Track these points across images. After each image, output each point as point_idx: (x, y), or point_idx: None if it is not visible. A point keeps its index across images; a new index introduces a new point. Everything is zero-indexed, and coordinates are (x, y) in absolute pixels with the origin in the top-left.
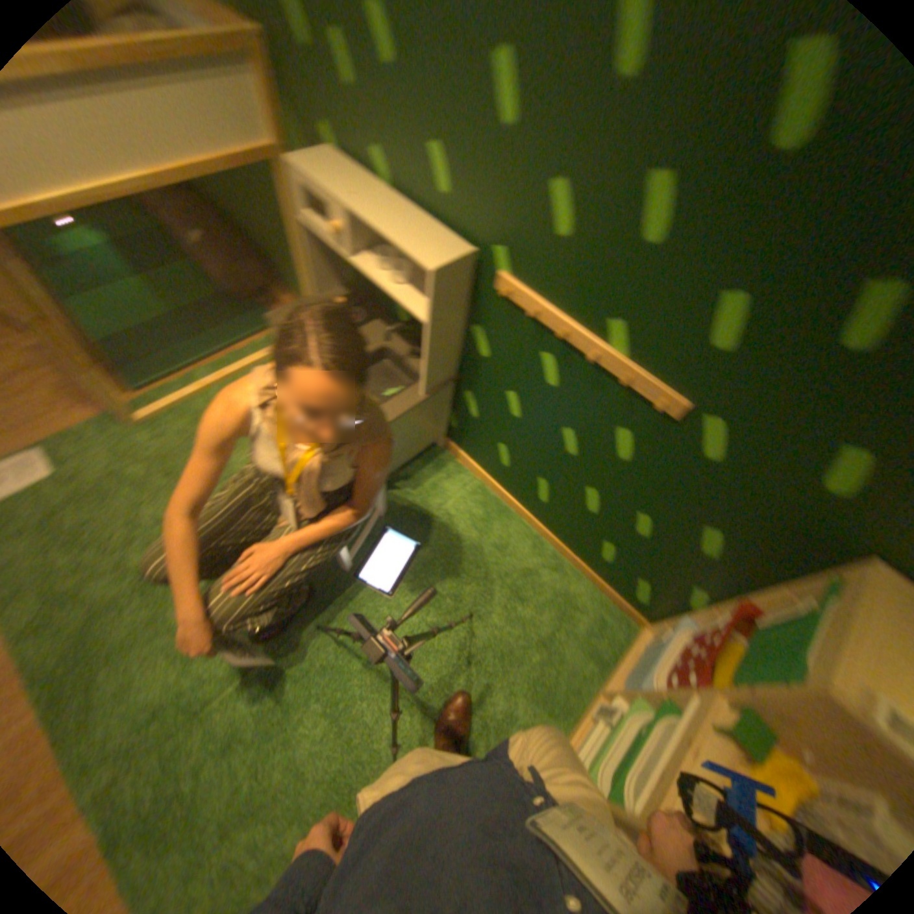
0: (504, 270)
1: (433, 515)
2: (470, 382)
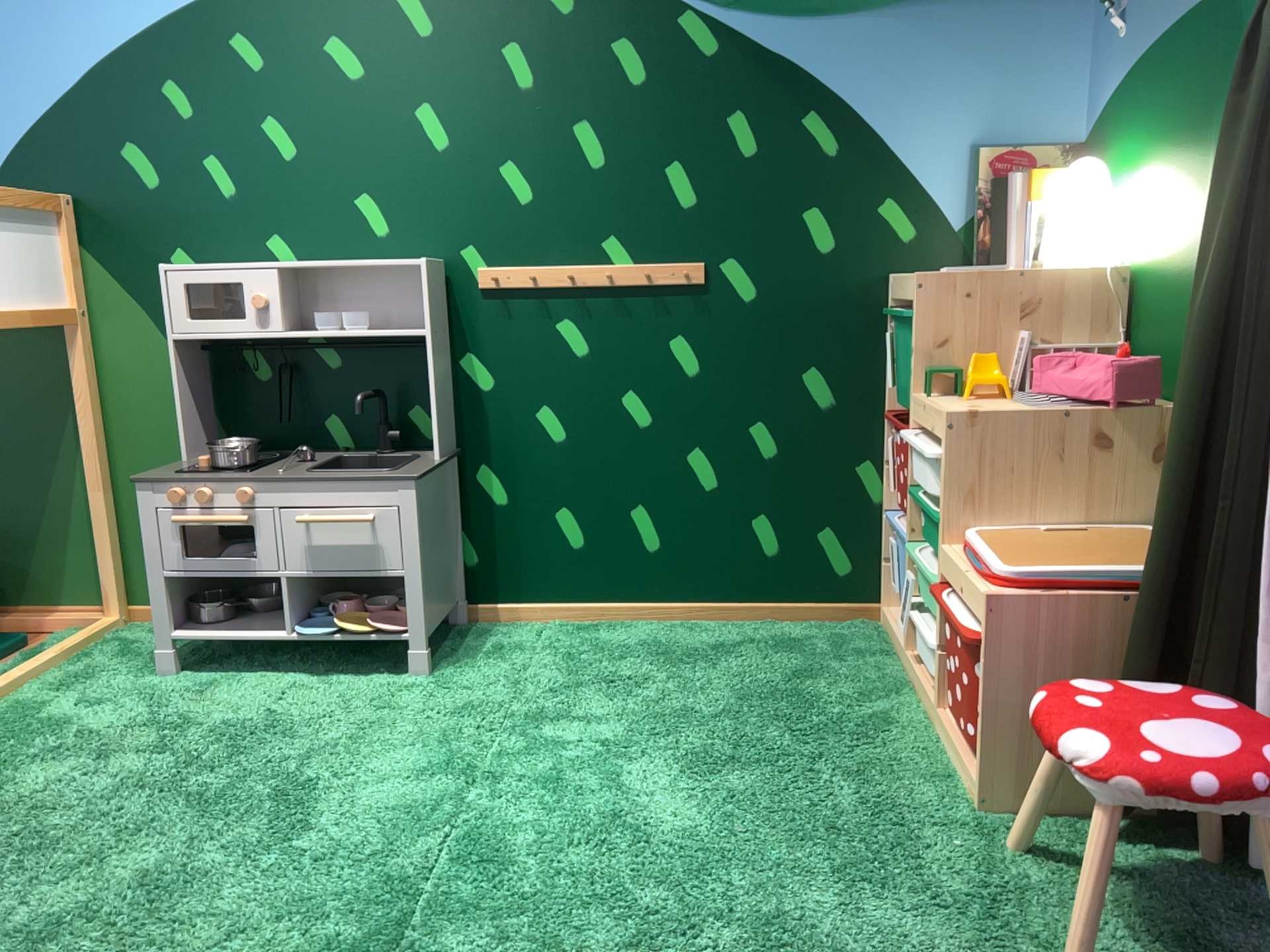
0: (477, 261)
1: (526, 662)
2: (477, 438)
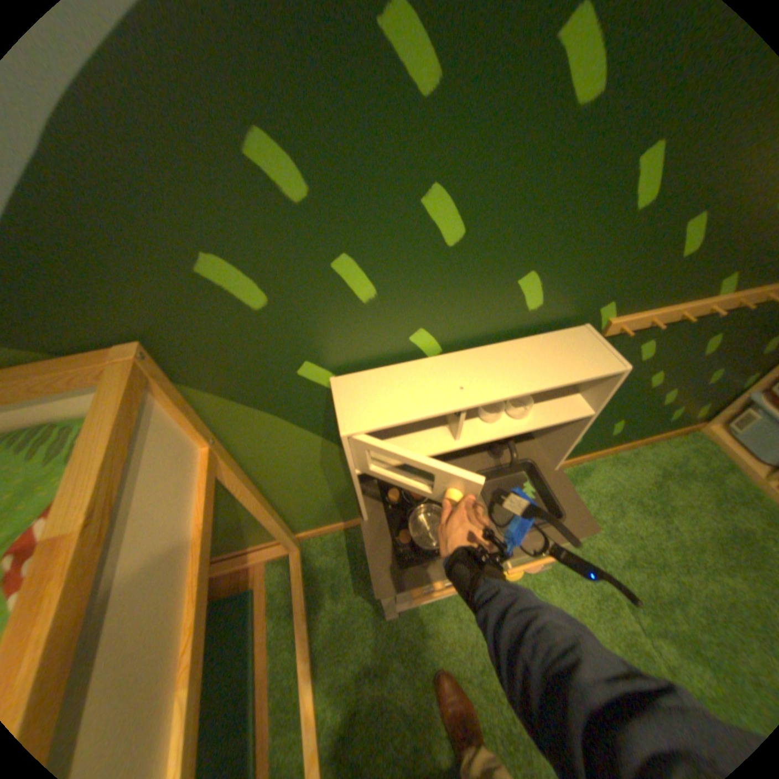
0: (612, 316)
1: None
2: None
